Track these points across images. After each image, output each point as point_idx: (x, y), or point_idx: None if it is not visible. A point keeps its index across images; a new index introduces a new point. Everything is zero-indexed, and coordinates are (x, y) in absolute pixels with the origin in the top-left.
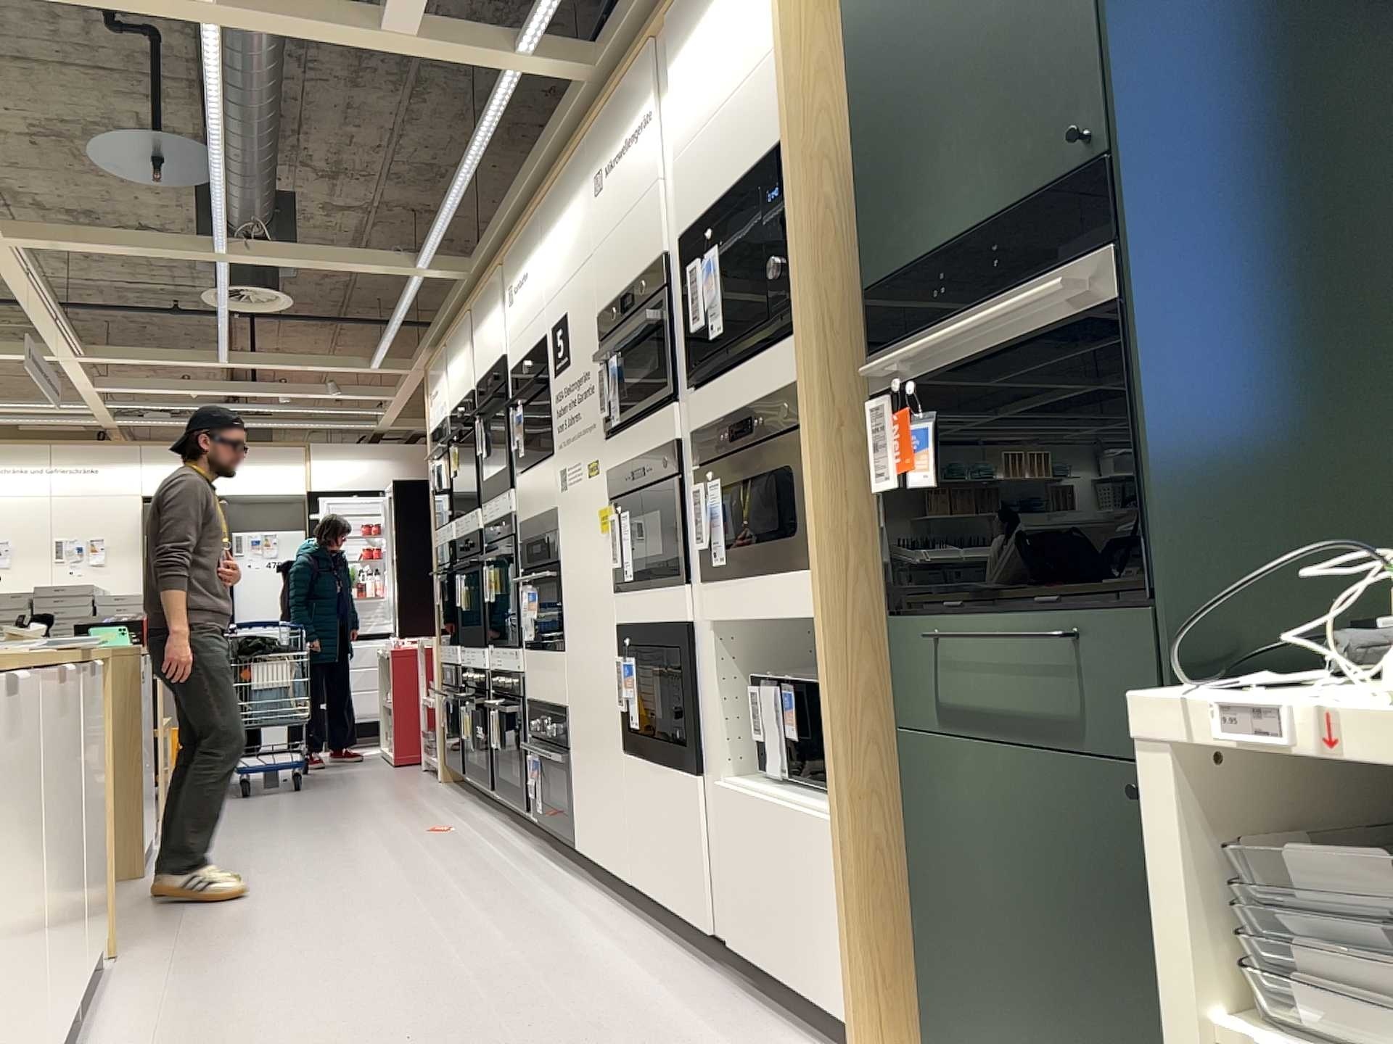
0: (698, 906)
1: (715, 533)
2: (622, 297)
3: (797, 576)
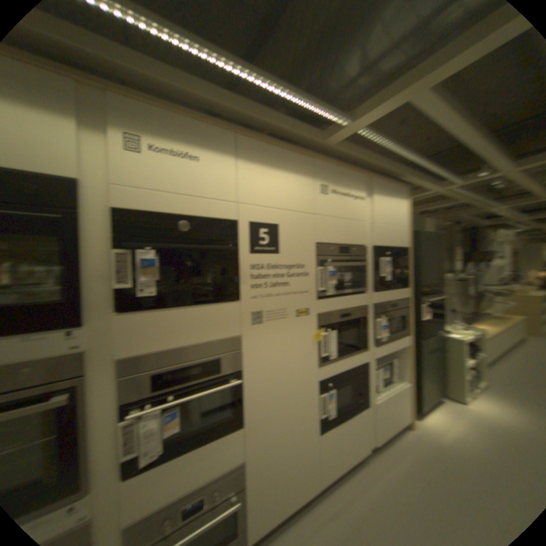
0: (366, 451)
1: (387, 333)
2: (340, 246)
3: (405, 338)
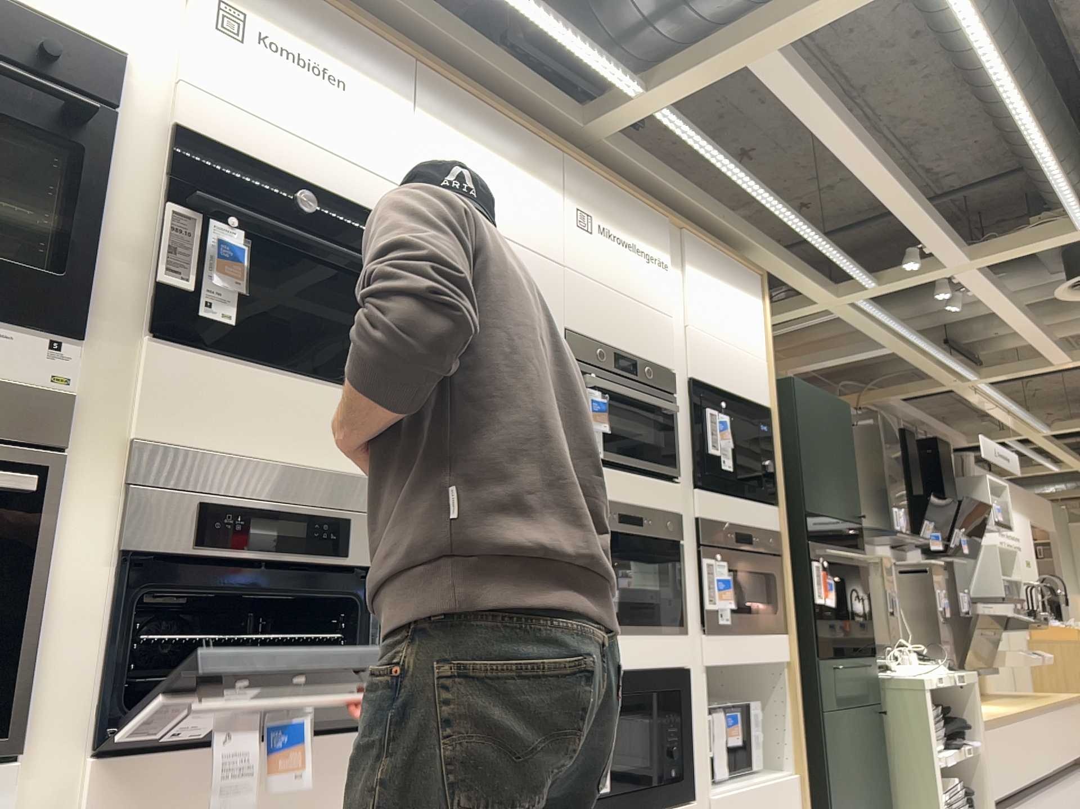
0: None
1: (729, 599)
2: (617, 352)
3: (773, 635)
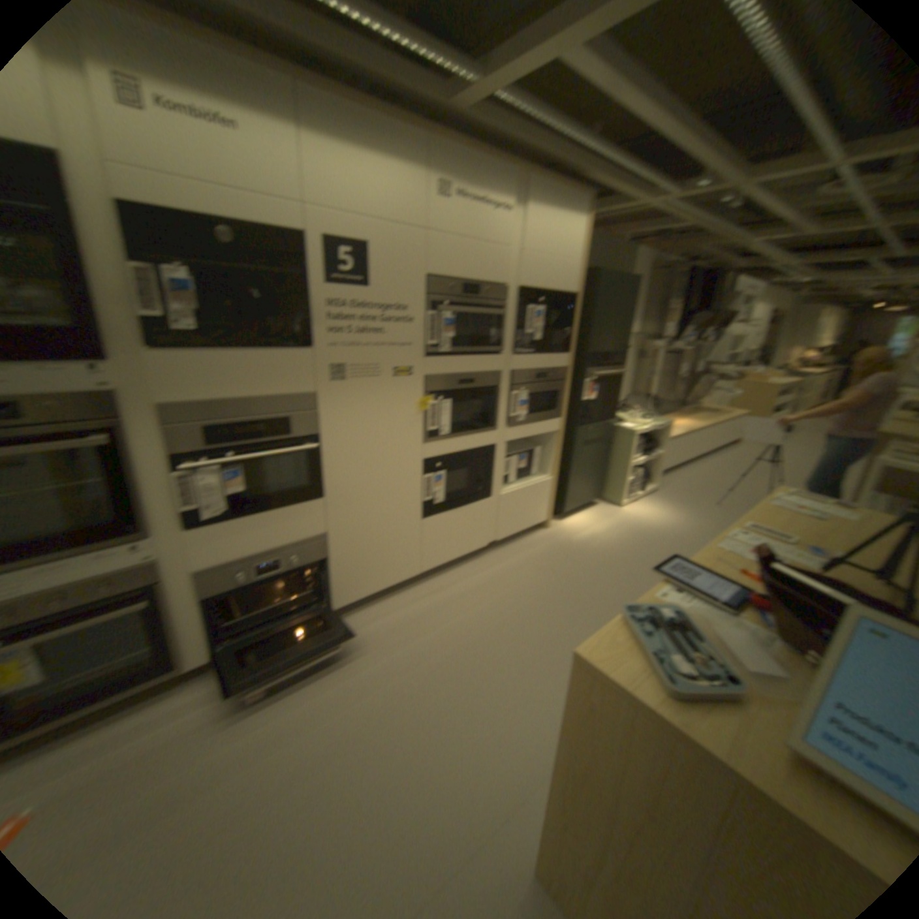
0: (481, 540)
1: (526, 409)
2: (466, 282)
3: (552, 420)
